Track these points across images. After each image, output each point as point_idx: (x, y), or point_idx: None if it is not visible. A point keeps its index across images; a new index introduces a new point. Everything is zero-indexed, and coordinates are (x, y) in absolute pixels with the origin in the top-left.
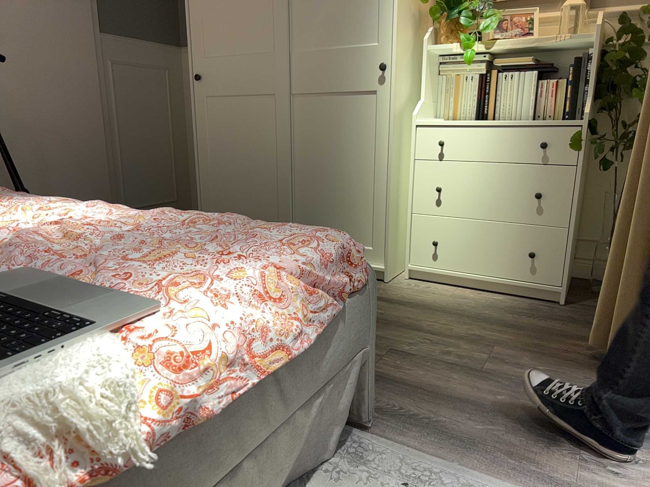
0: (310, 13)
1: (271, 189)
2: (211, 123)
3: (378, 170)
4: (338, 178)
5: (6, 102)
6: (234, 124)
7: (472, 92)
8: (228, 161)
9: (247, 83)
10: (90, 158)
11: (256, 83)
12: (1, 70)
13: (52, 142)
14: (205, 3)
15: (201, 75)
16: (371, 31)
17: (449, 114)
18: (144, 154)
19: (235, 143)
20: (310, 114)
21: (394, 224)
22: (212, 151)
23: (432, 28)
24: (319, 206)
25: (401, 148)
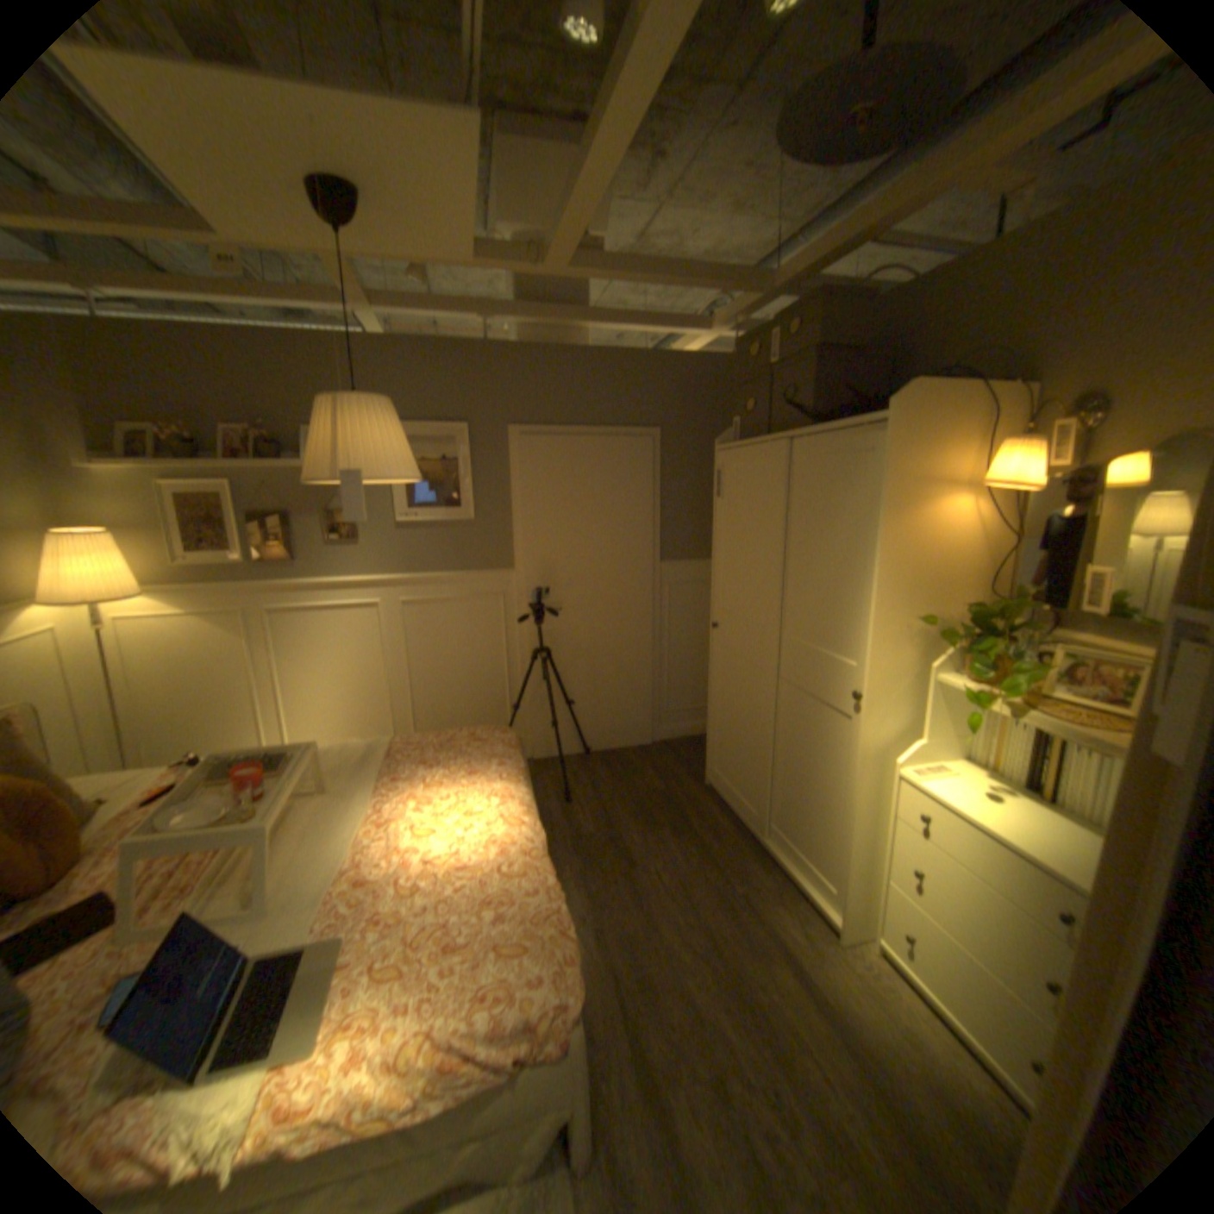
0: (801, 602)
1: (755, 763)
2: (720, 671)
3: (847, 809)
4: (811, 791)
5: (570, 631)
6: (735, 682)
7: (1025, 748)
8: (728, 714)
9: (746, 650)
10: (633, 671)
11: (752, 653)
12: (569, 608)
13: (602, 659)
14: (725, 560)
15: (717, 624)
16: (852, 647)
17: (989, 761)
18: (690, 663)
19: (734, 700)
20: (794, 707)
21: (863, 882)
22: (719, 698)
23: (957, 648)
24: (793, 808)
25: (884, 793)
